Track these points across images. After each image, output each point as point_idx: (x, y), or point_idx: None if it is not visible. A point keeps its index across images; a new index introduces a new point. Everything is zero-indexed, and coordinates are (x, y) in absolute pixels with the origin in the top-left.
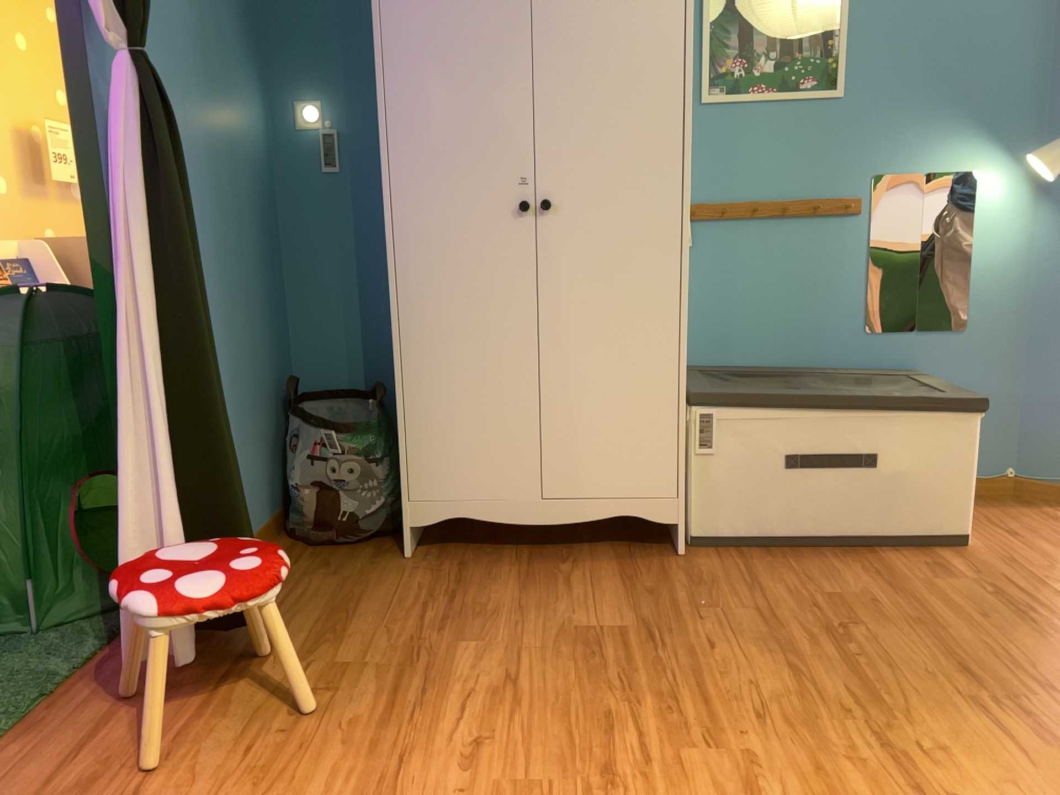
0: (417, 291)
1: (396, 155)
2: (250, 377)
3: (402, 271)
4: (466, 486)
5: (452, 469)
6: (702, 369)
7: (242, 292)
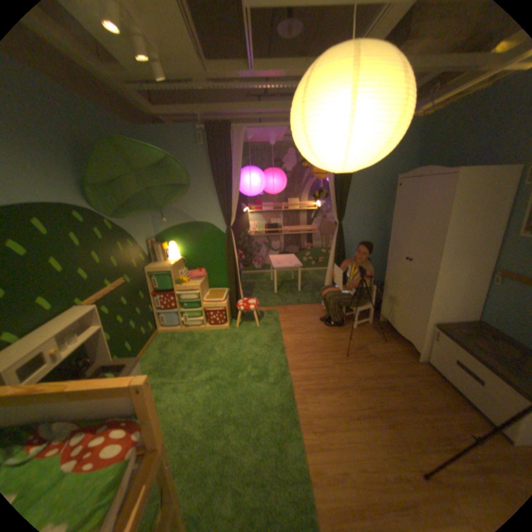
0: (389, 269)
1: (391, 240)
2: (376, 274)
3: (388, 265)
4: (389, 314)
5: (388, 309)
6: (485, 328)
7: (378, 257)
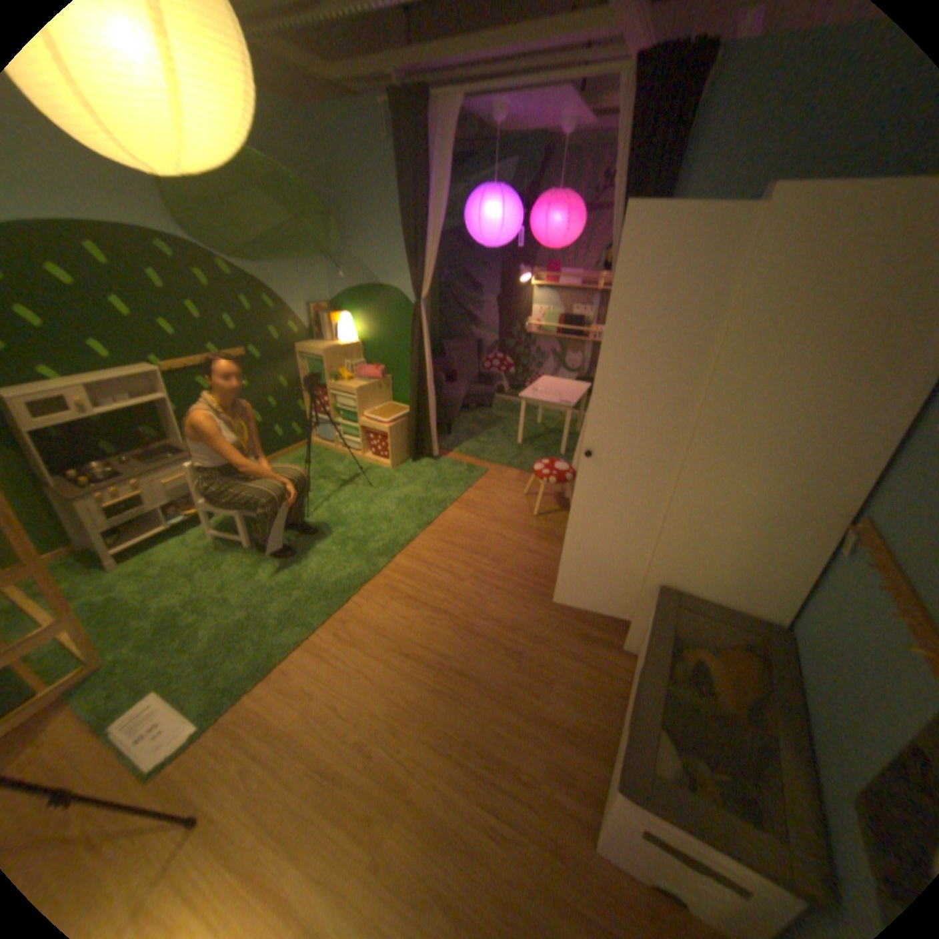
0: None
1: None
2: None
3: None
4: None
5: None
6: (774, 647)
7: None
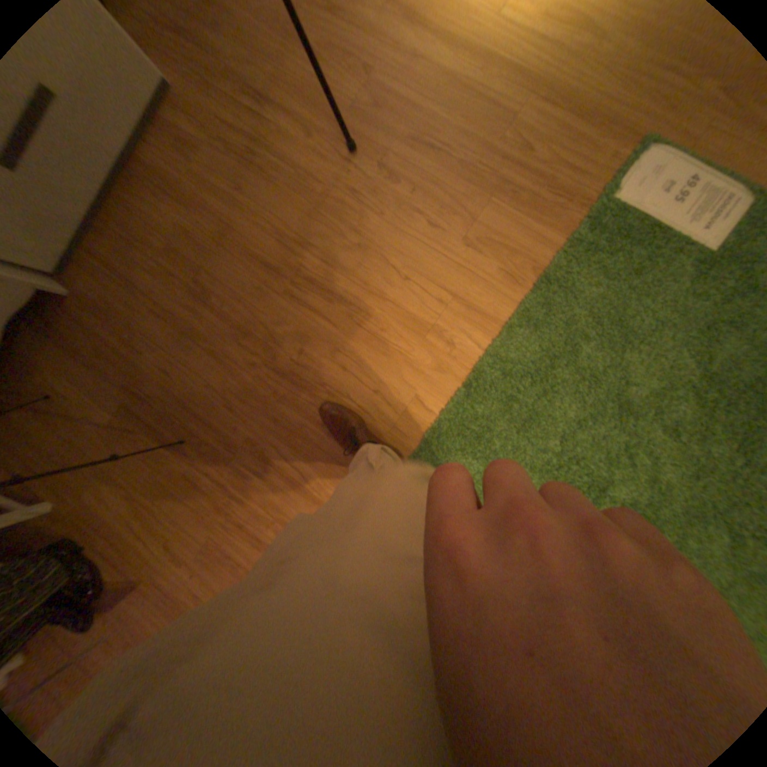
0: None
1: None
2: None
3: None
4: None
5: None
6: None
7: None
